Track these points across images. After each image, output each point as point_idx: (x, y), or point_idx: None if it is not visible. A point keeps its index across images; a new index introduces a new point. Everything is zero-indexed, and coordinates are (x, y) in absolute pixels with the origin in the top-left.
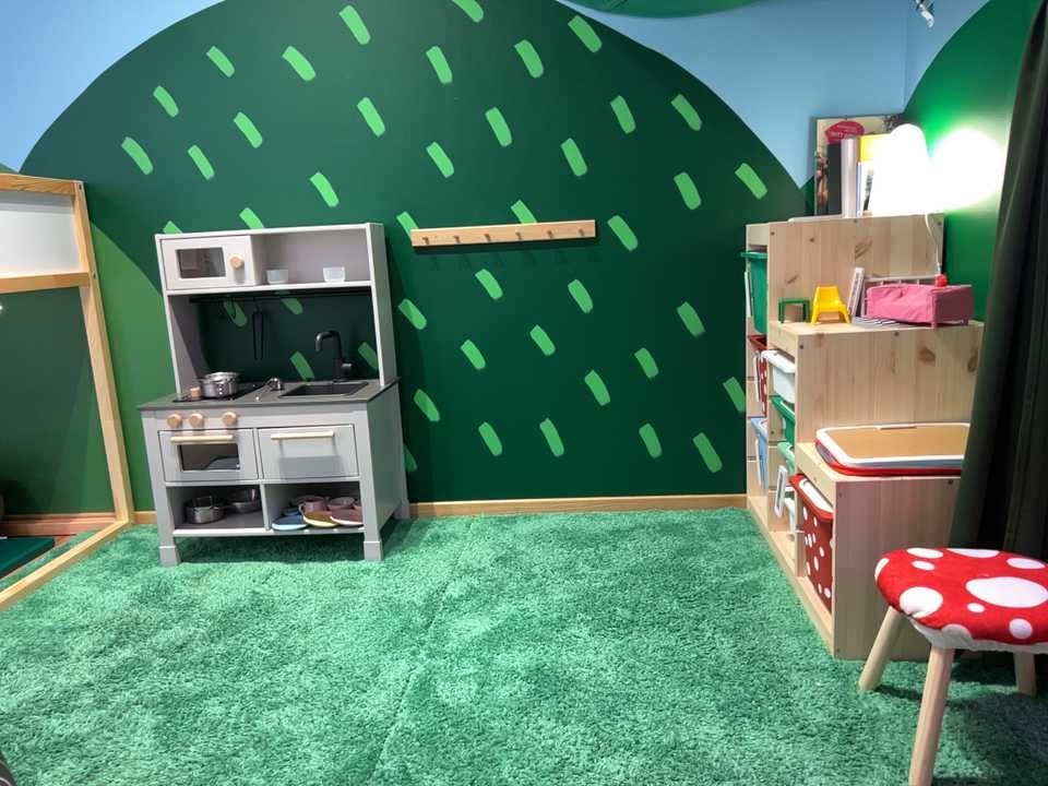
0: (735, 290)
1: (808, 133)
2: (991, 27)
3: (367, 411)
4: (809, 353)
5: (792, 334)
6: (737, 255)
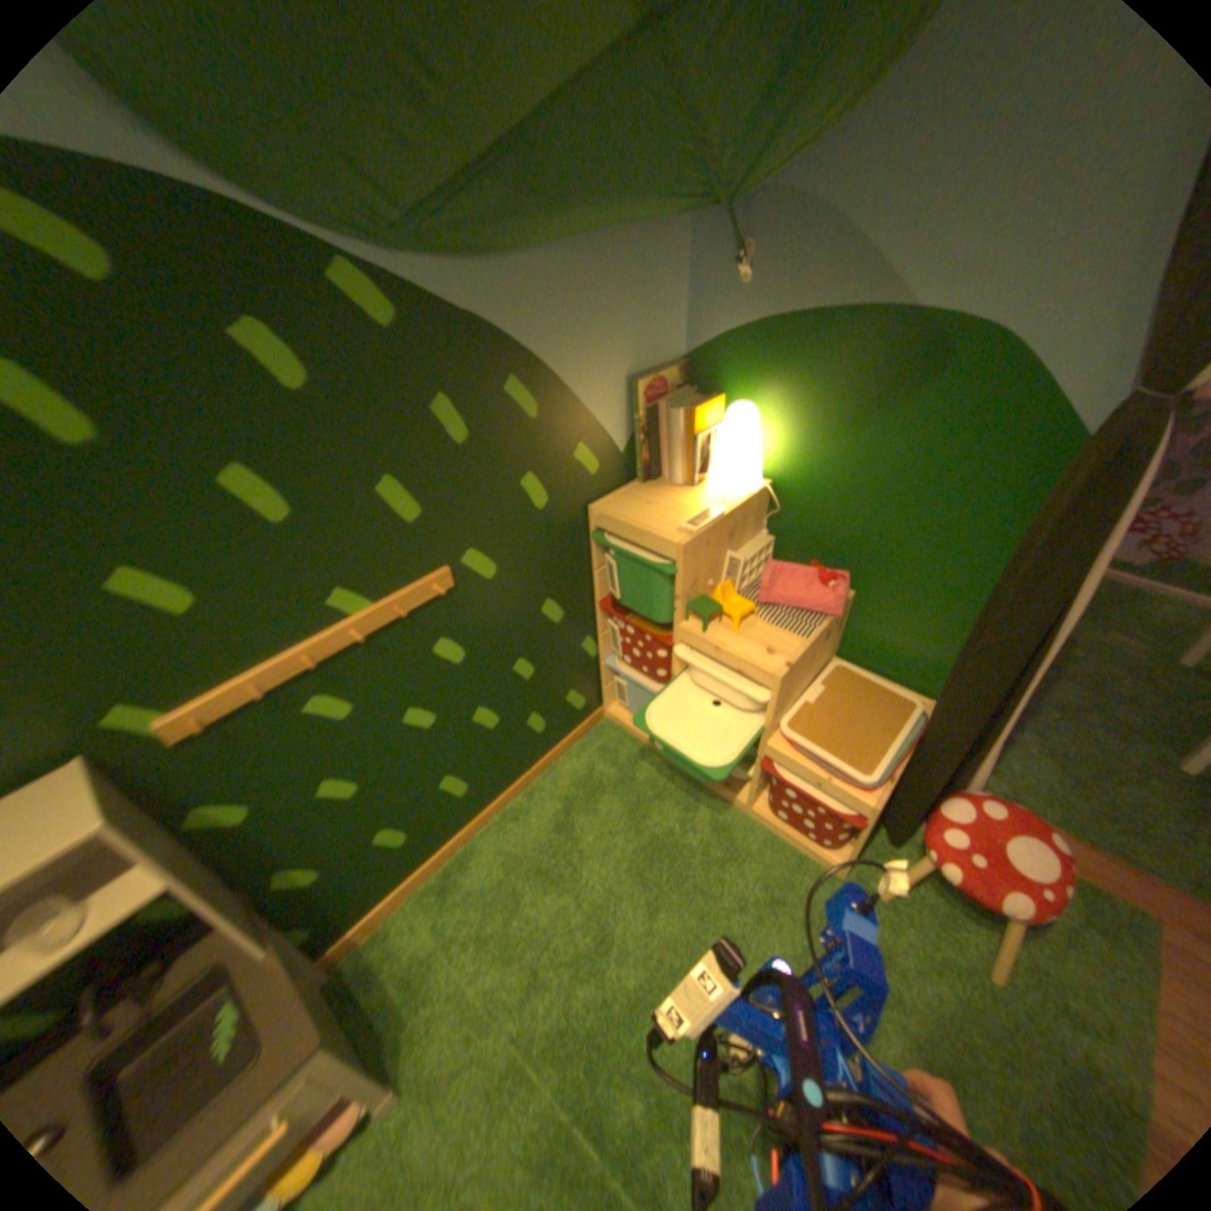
0: (585, 569)
1: (630, 395)
2: (875, 336)
3: (325, 1040)
4: (786, 685)
5: (756, 665)
6: (589, 540)
